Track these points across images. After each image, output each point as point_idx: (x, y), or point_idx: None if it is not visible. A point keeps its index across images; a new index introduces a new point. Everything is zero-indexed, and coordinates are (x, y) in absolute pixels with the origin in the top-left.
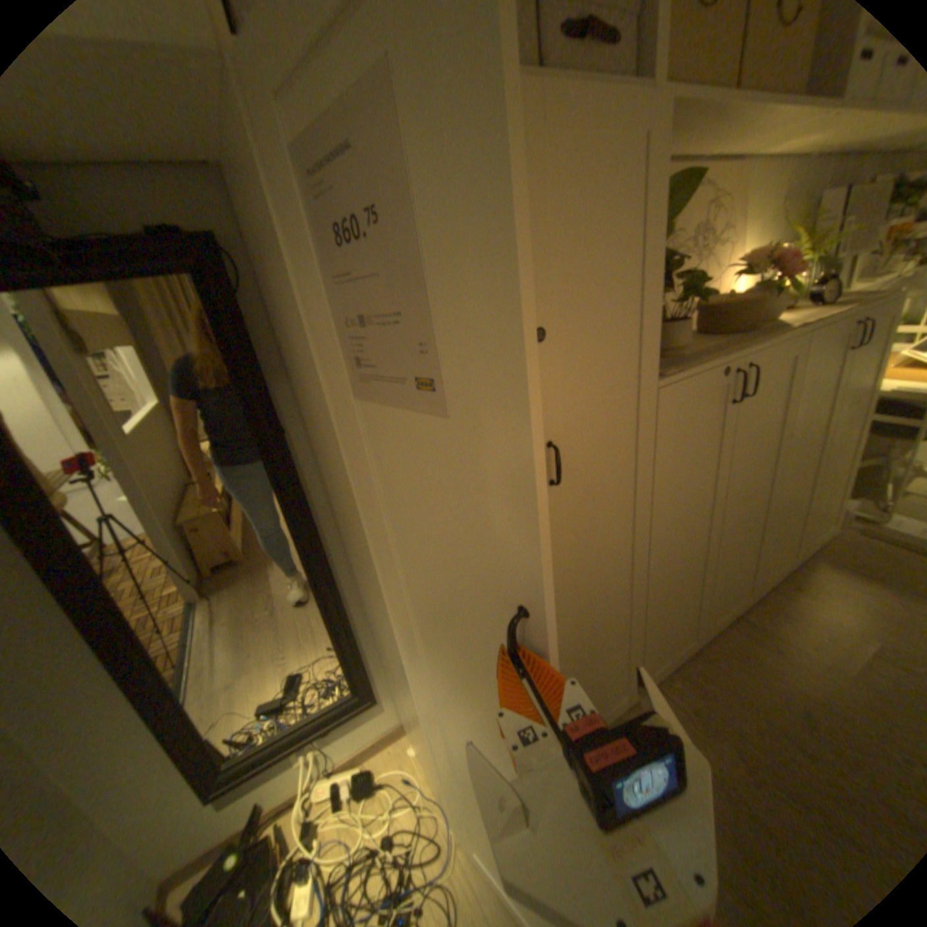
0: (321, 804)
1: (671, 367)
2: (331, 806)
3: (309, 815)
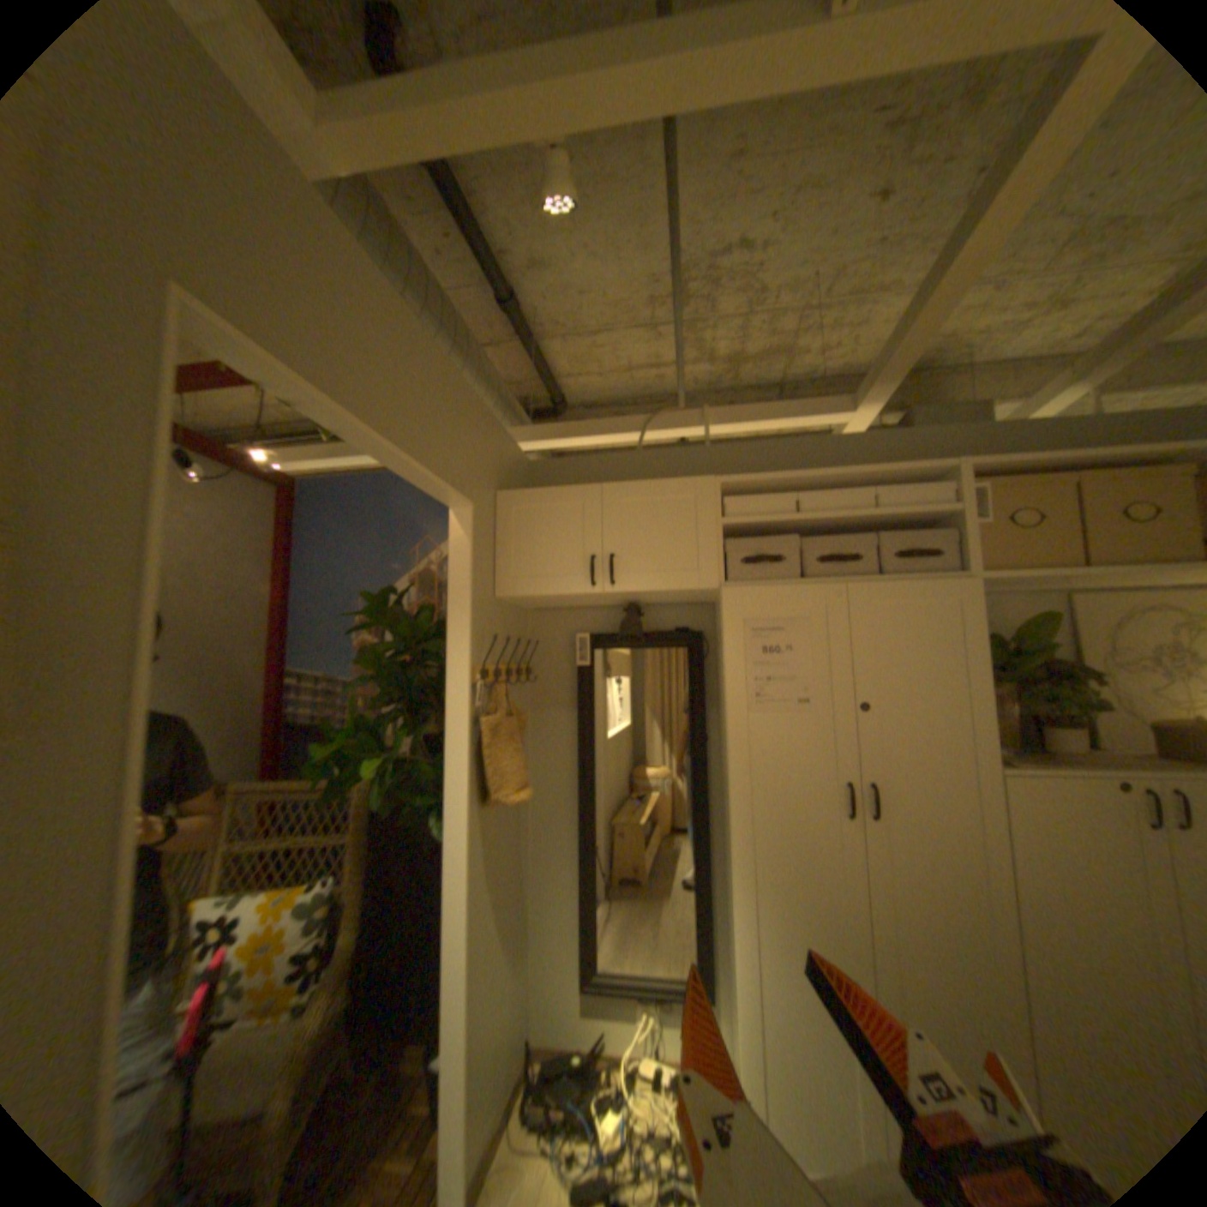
0: (643, 1085)
1: (1041, 768)
2: (651, 1088)
3: (633, 1083)
